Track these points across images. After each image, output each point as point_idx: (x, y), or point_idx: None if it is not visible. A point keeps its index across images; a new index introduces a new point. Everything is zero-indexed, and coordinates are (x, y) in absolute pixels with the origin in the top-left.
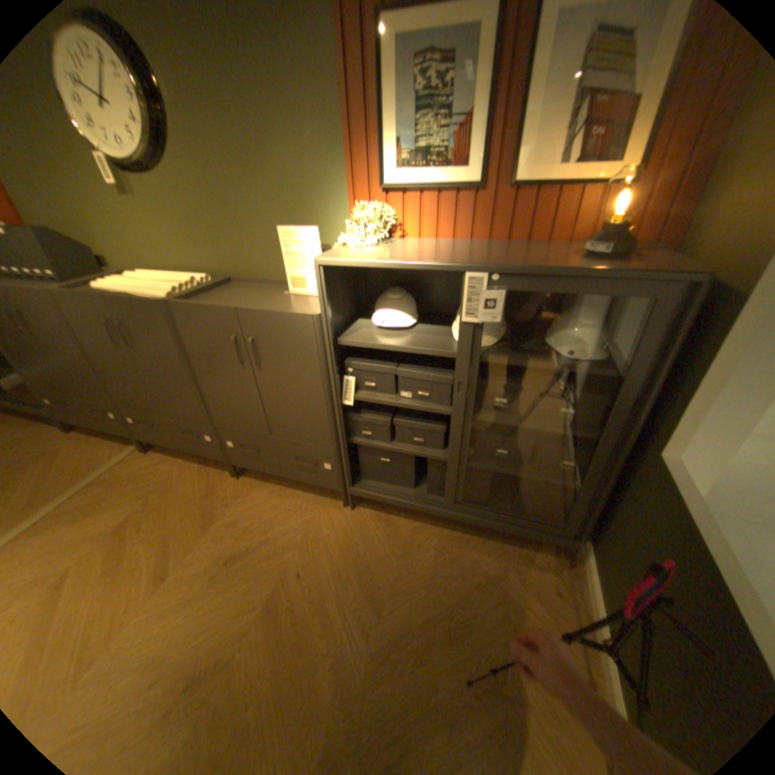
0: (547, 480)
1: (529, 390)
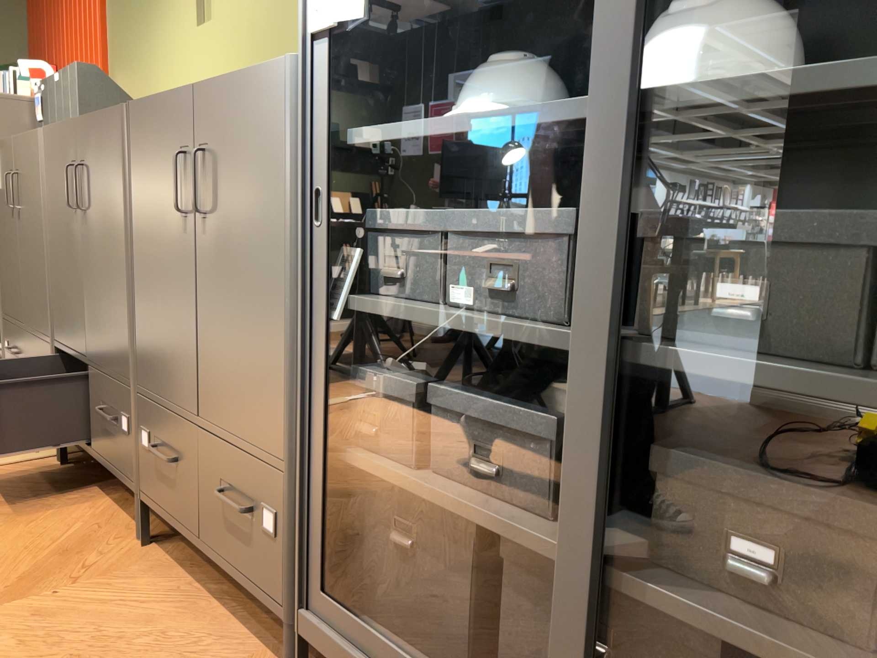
0: None
1: (874, 230)
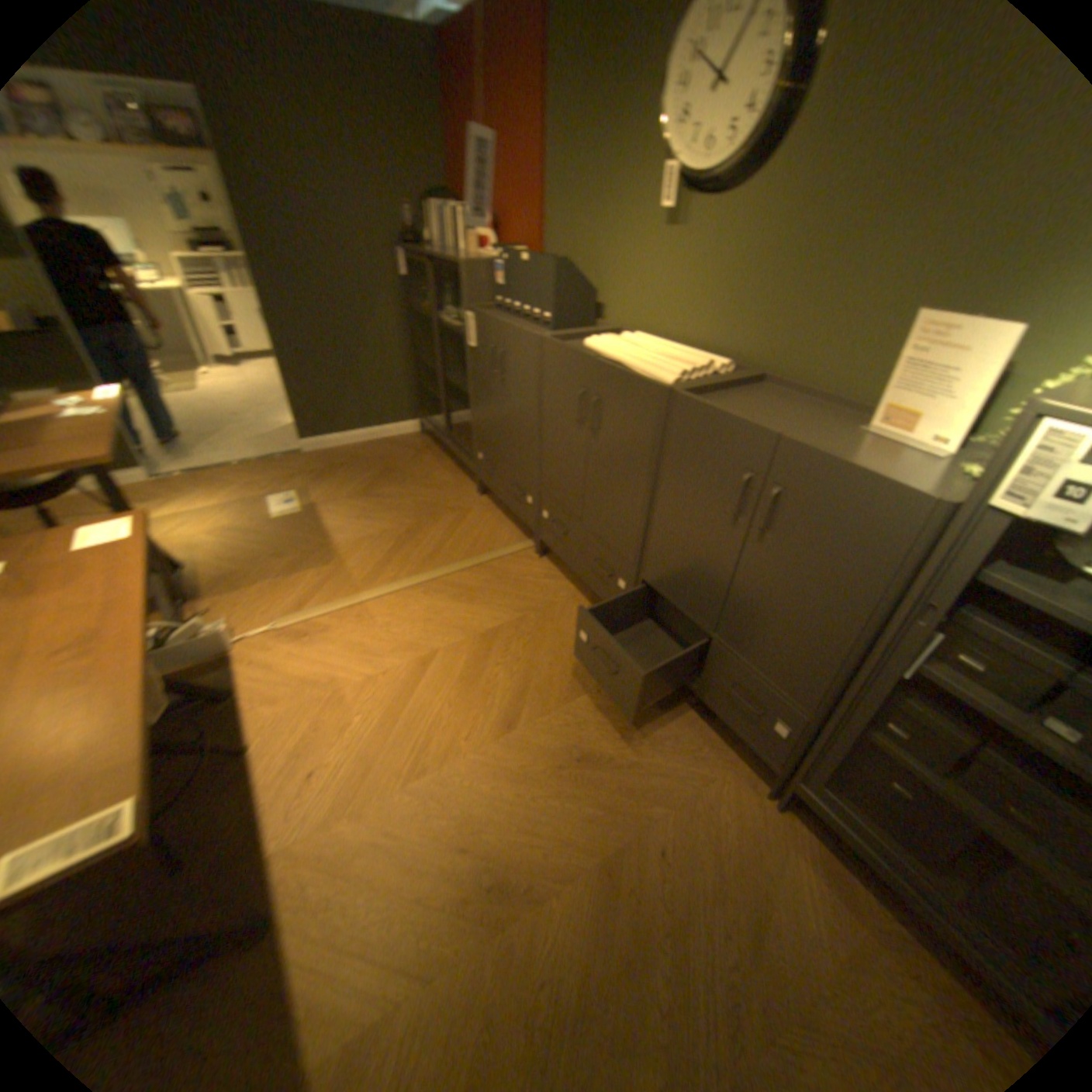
0: None
1: None
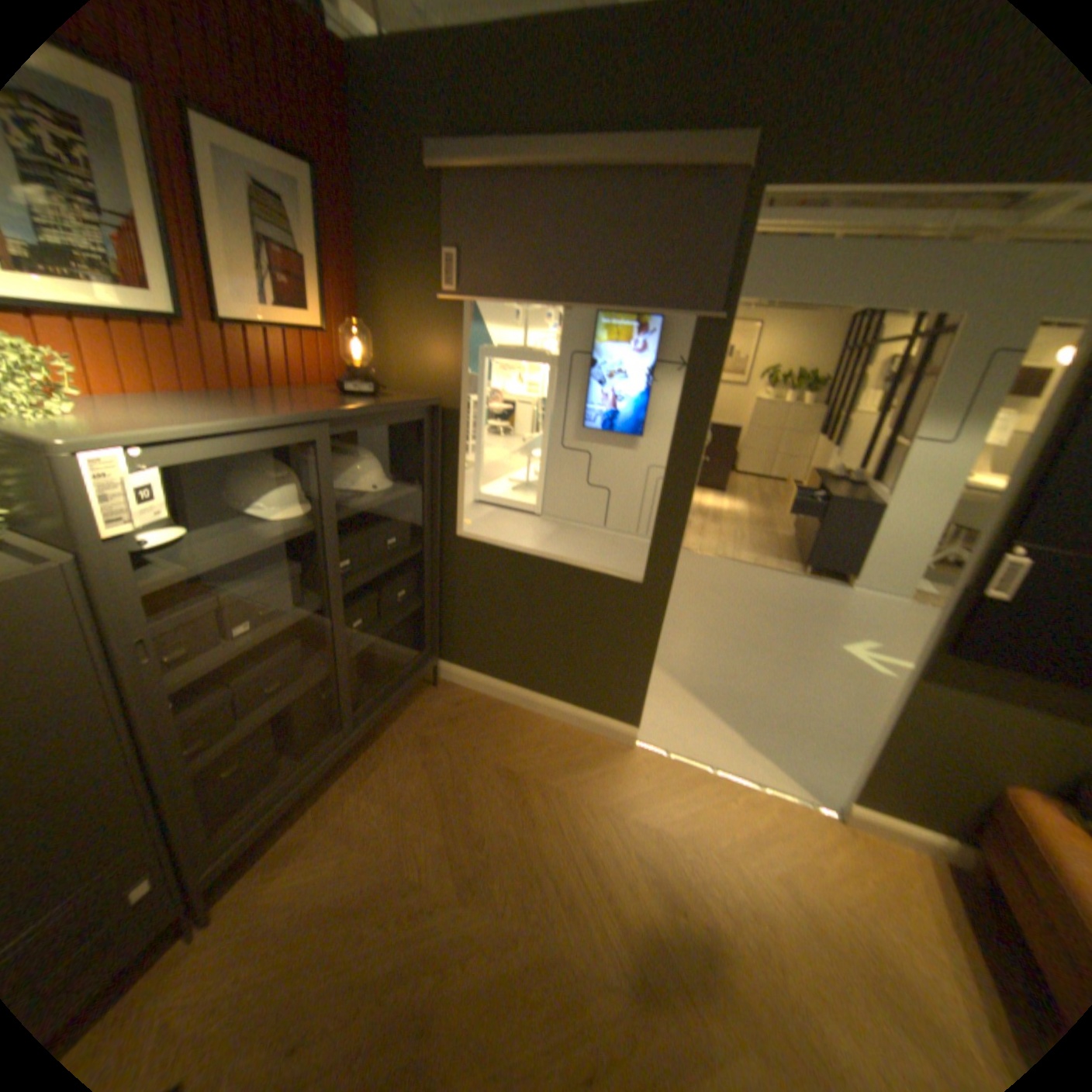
0: (398, 618)
1: (363, 536)
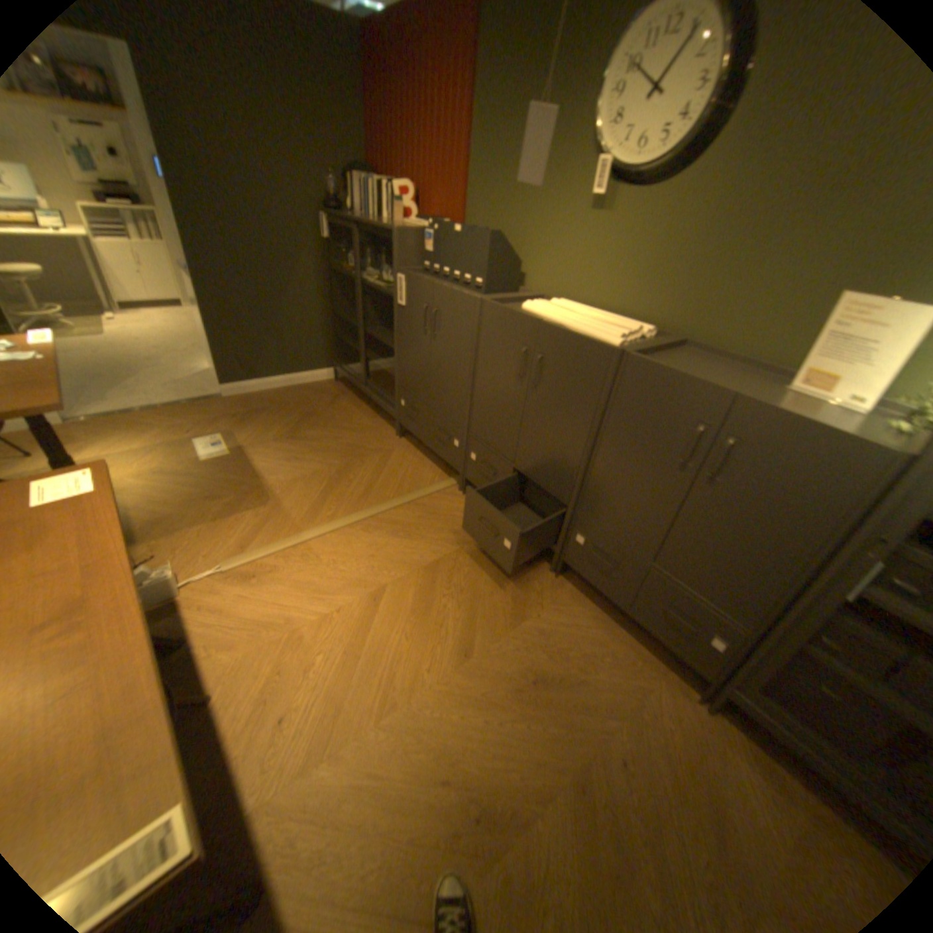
0: None
1: None
